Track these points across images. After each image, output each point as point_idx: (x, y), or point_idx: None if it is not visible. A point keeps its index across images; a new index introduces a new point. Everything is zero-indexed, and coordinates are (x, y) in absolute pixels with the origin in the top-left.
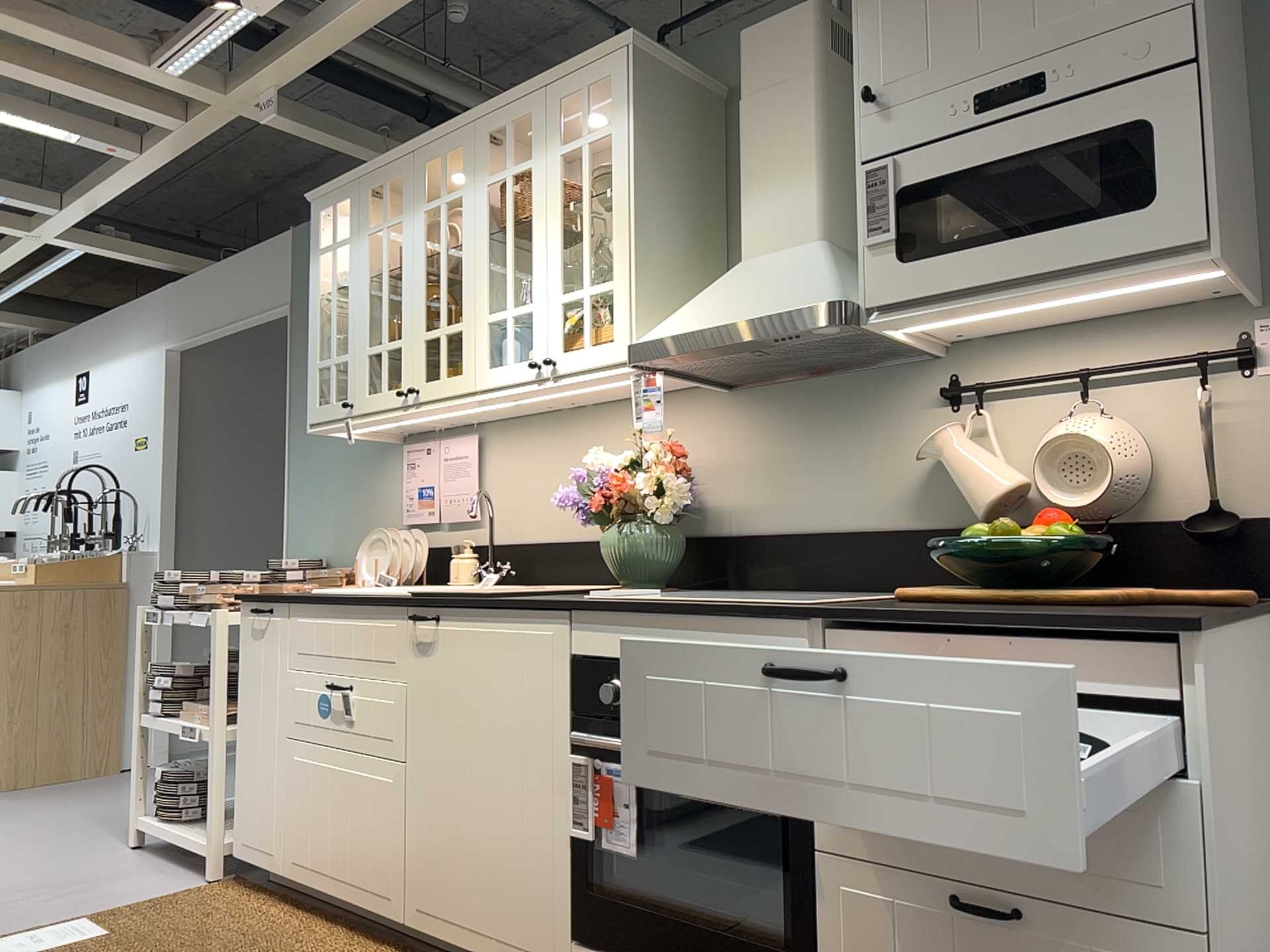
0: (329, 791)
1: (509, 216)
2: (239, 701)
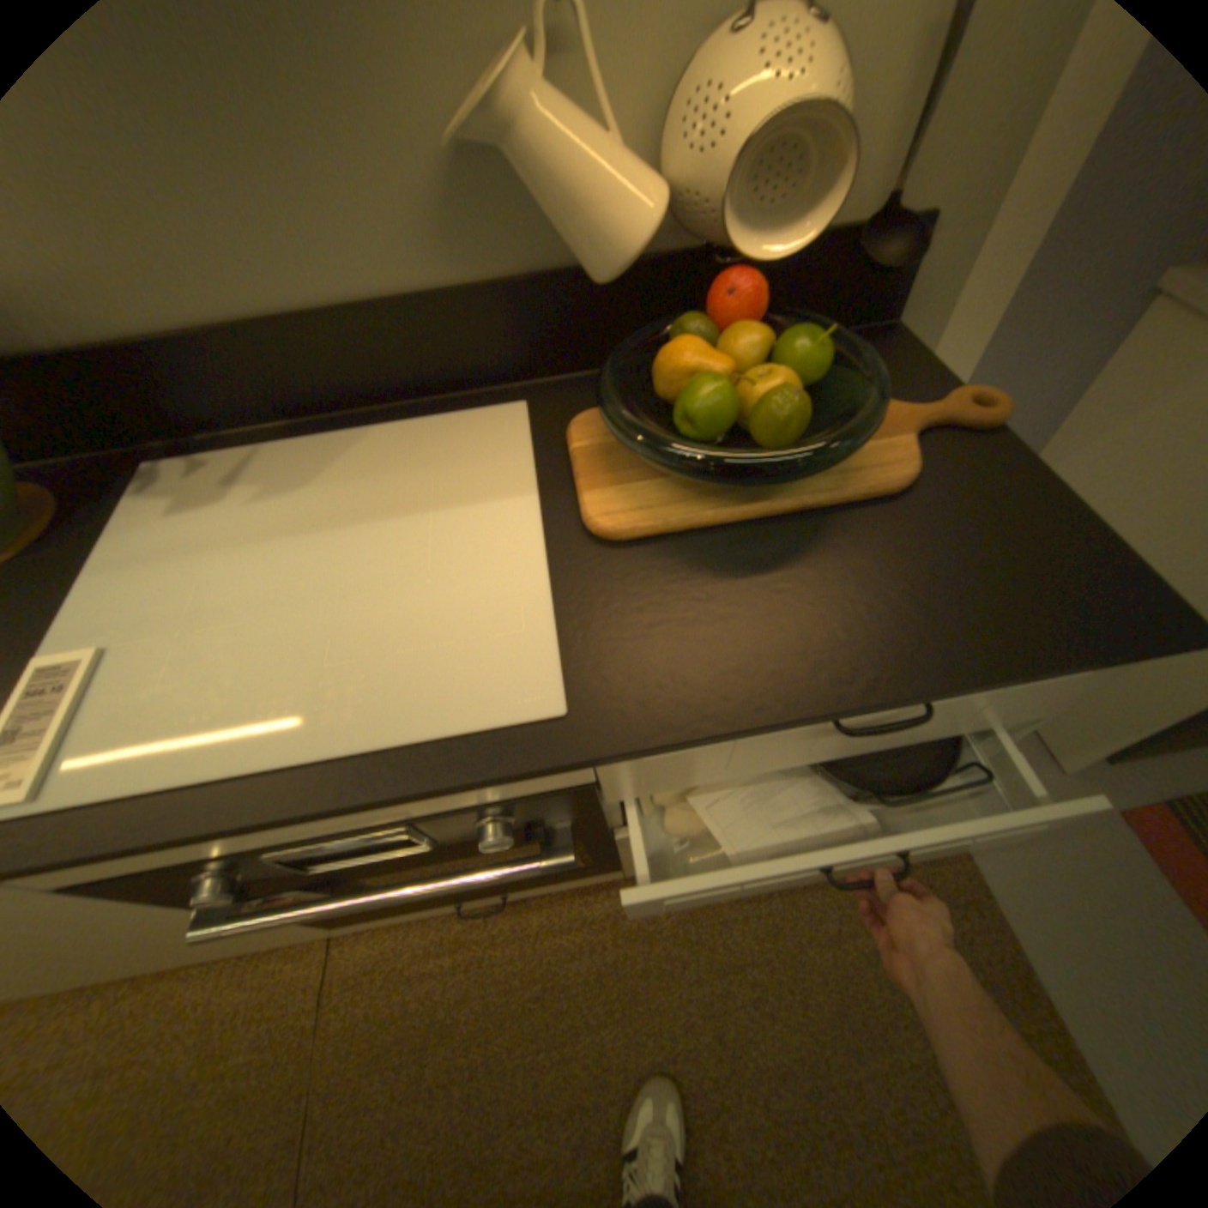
0: None
1: None
2: None
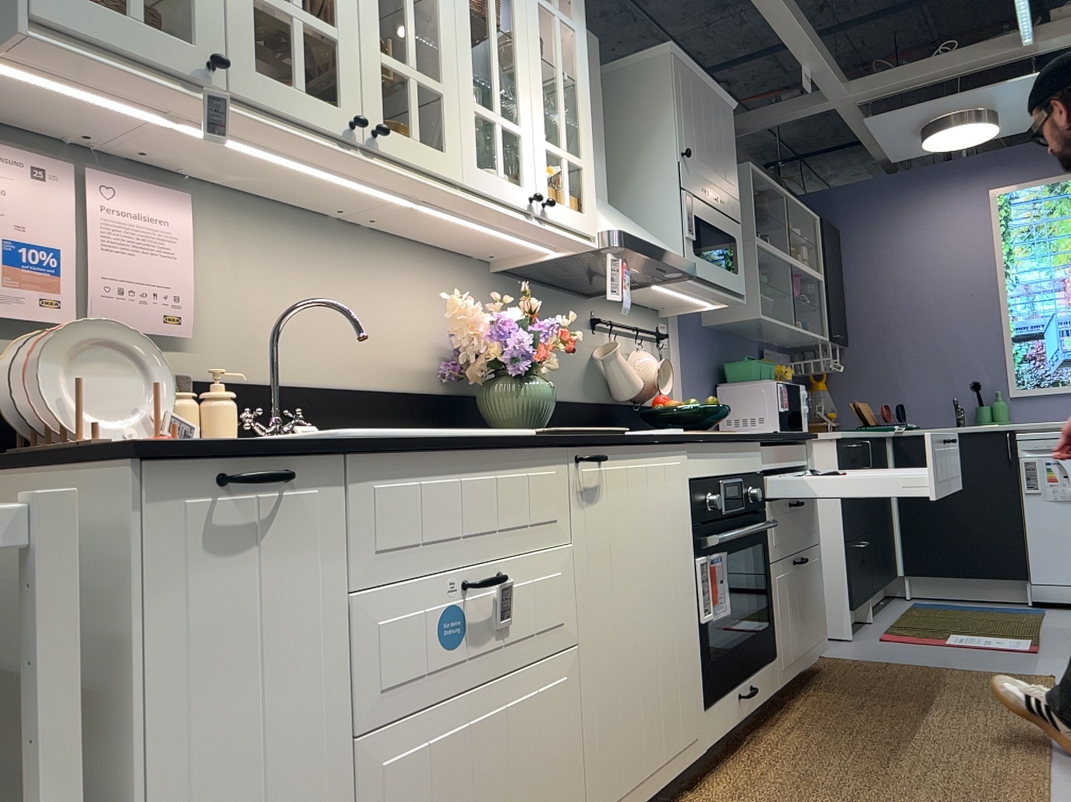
0: (468, 769)
1: (494, 11)
2: (134, 755)
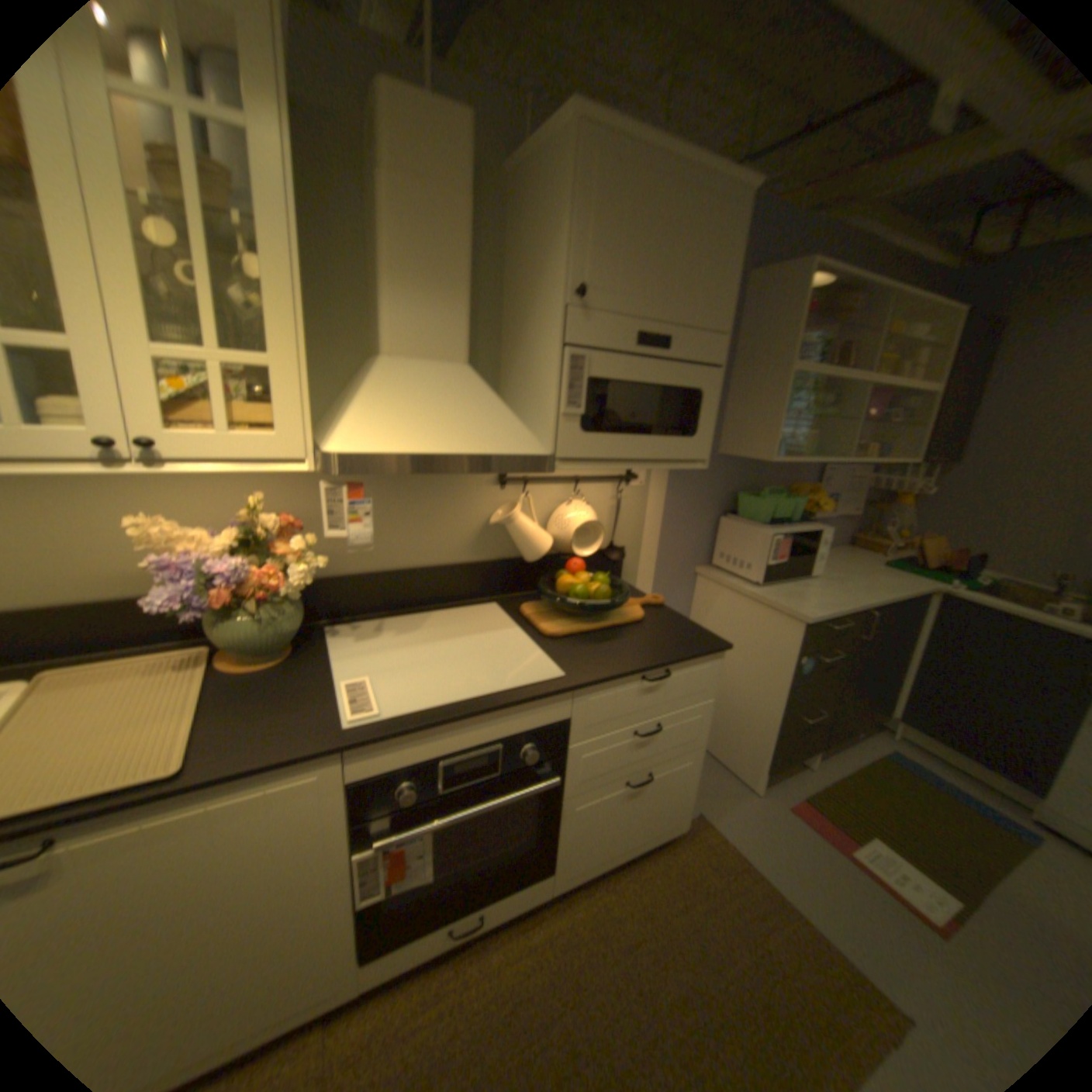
0: None
1: None
2: None
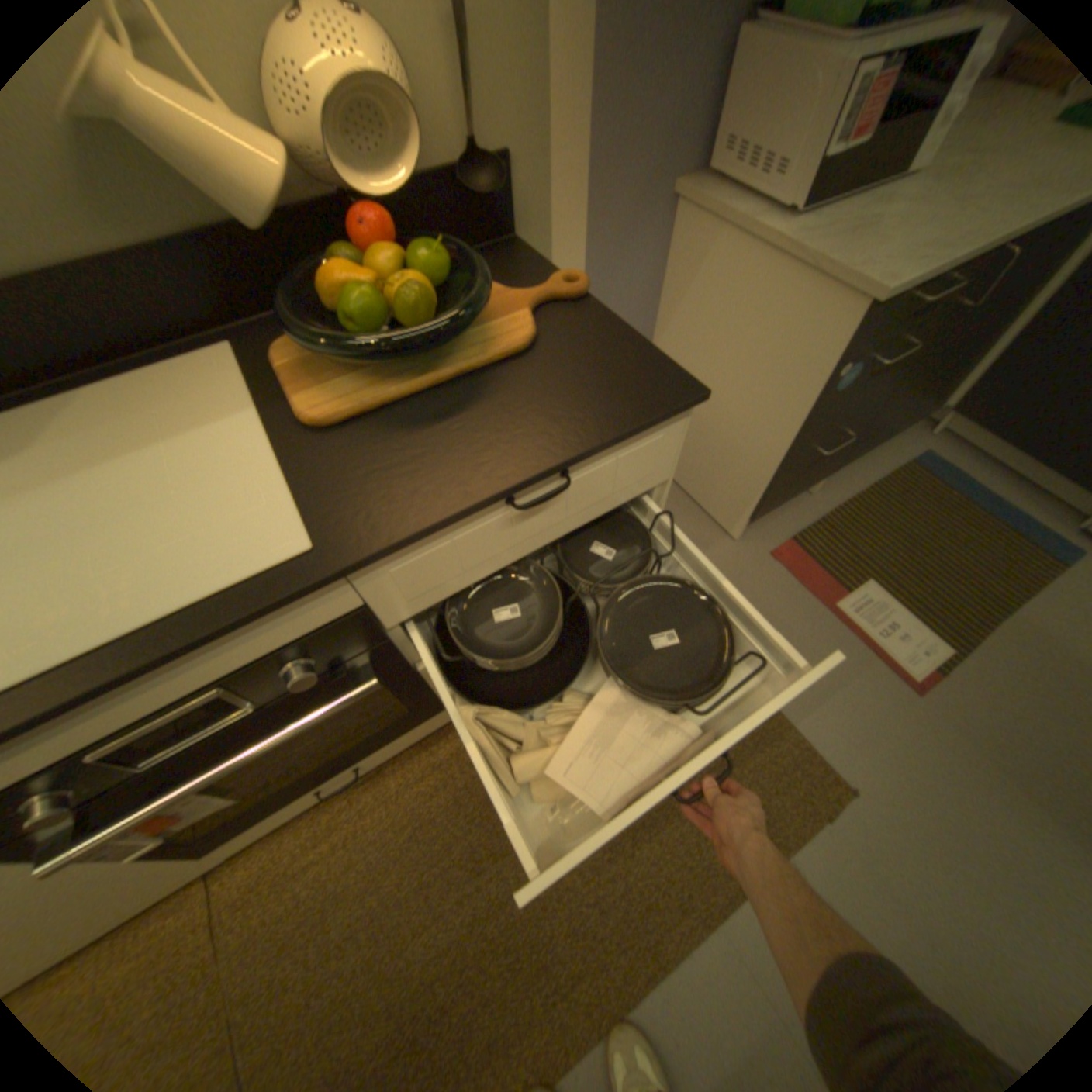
0: None
1: None
2: None
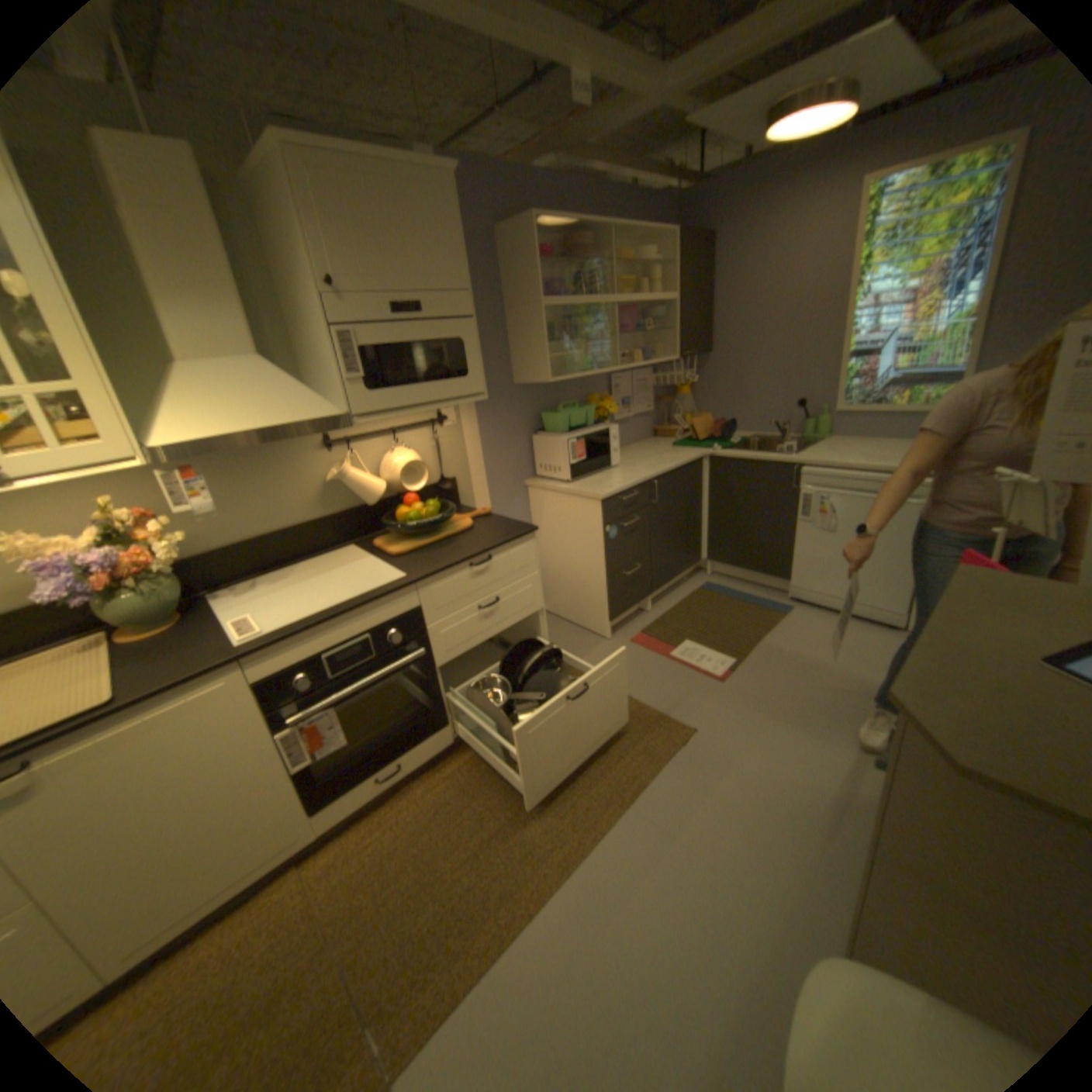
0: None
1: None
2: None
